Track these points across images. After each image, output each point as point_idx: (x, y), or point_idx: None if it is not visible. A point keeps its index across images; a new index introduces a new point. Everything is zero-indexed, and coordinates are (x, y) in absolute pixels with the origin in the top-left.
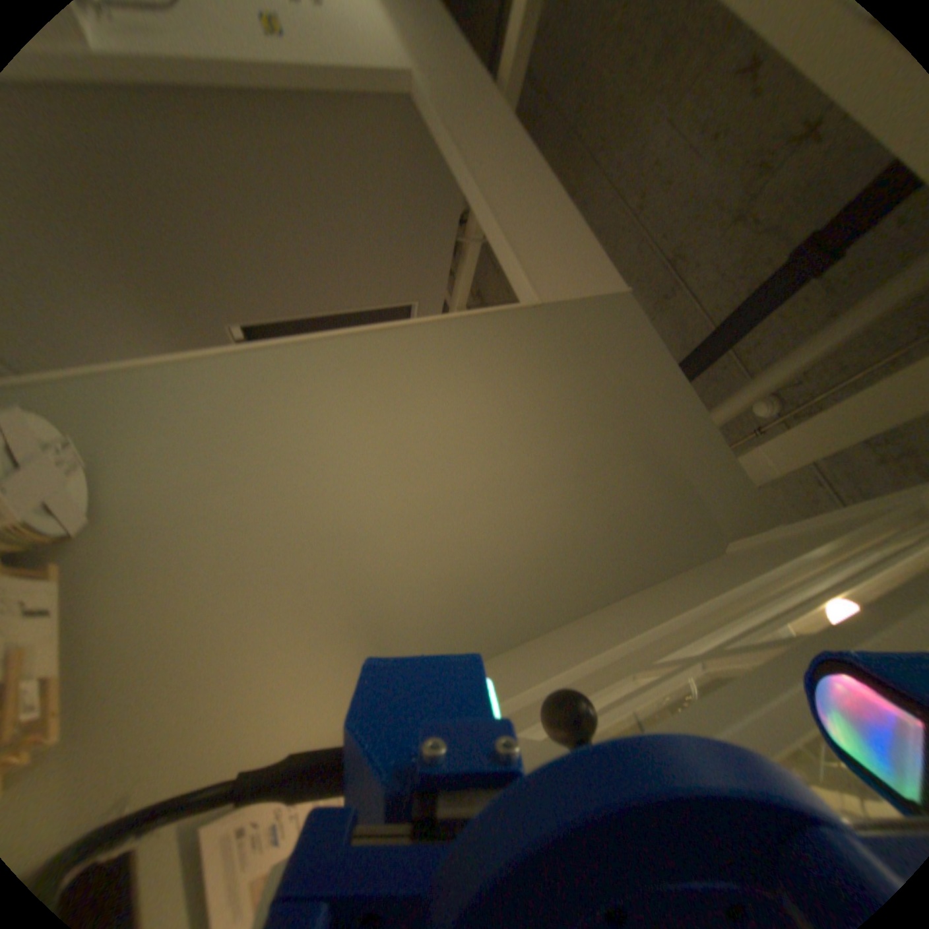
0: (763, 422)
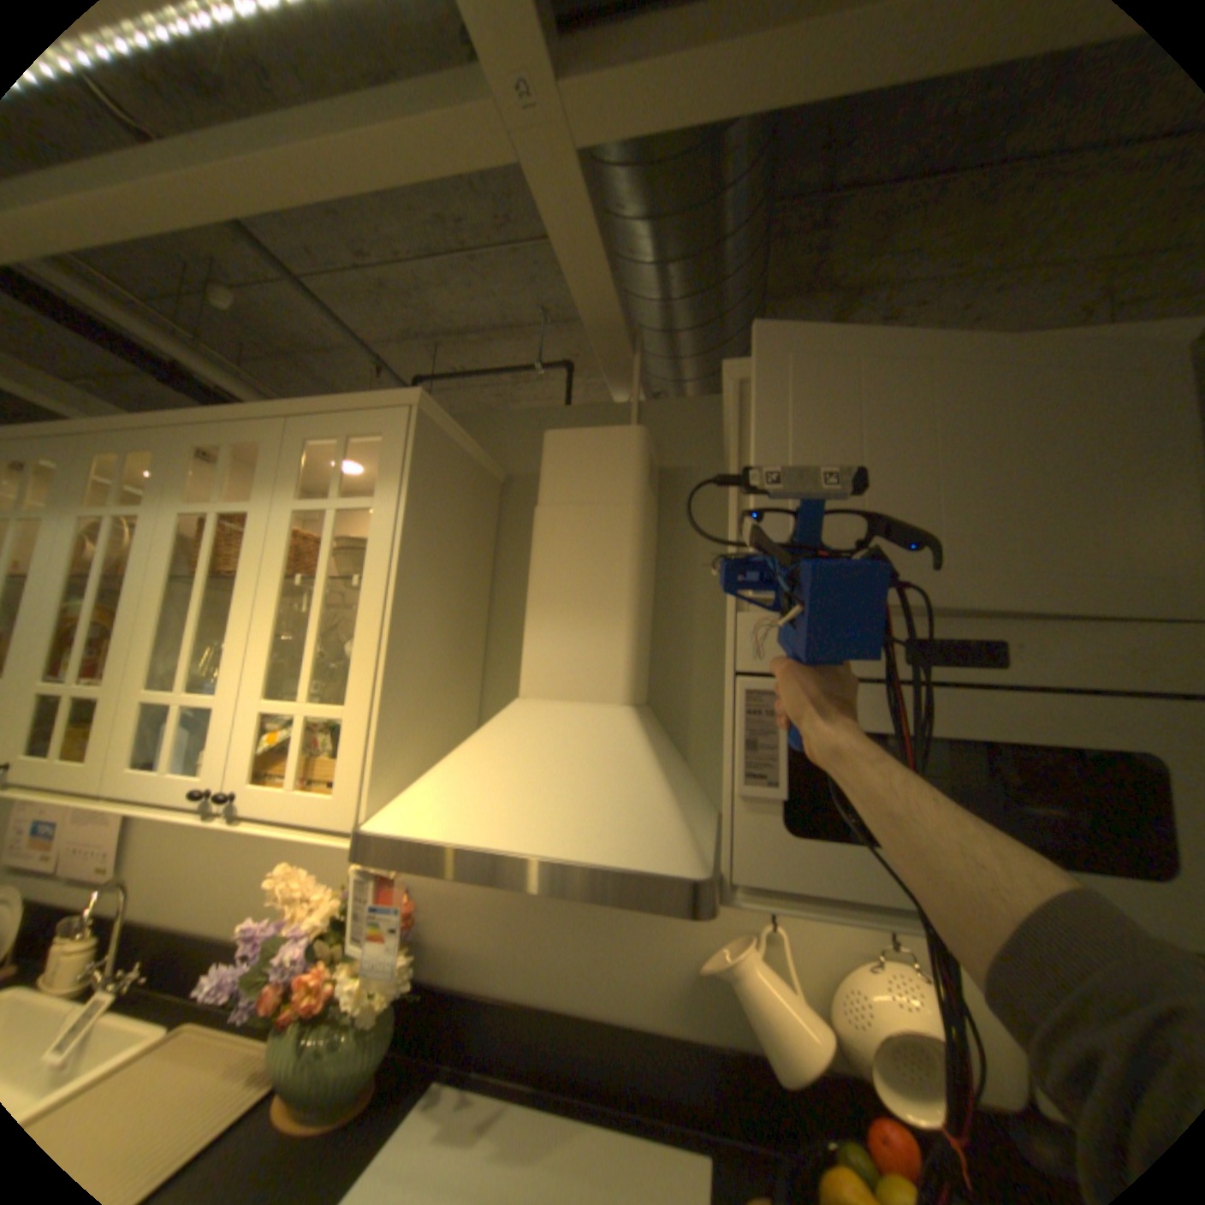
0: (231, 301)
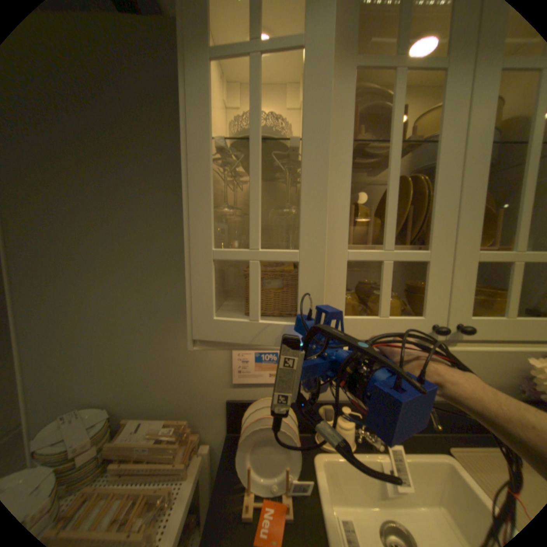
0: None
